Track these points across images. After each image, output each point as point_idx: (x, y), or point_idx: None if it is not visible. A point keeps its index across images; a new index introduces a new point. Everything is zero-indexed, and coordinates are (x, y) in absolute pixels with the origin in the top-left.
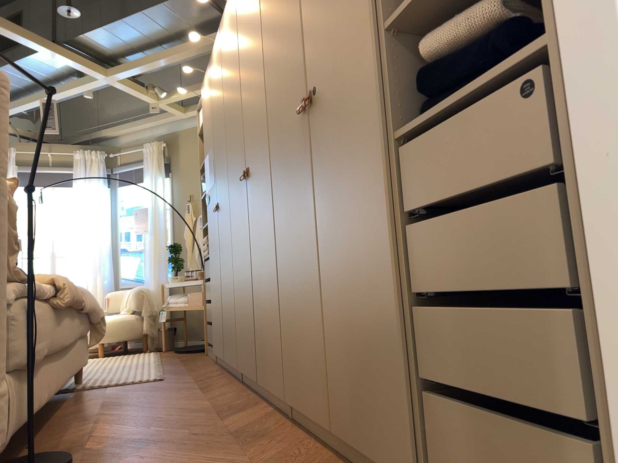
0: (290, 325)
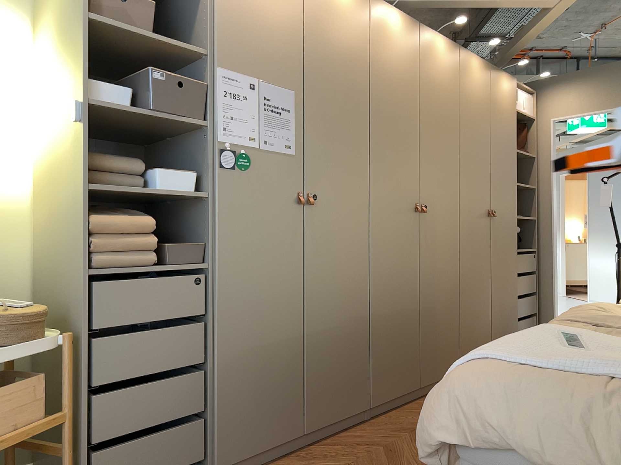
0: (468, 324)
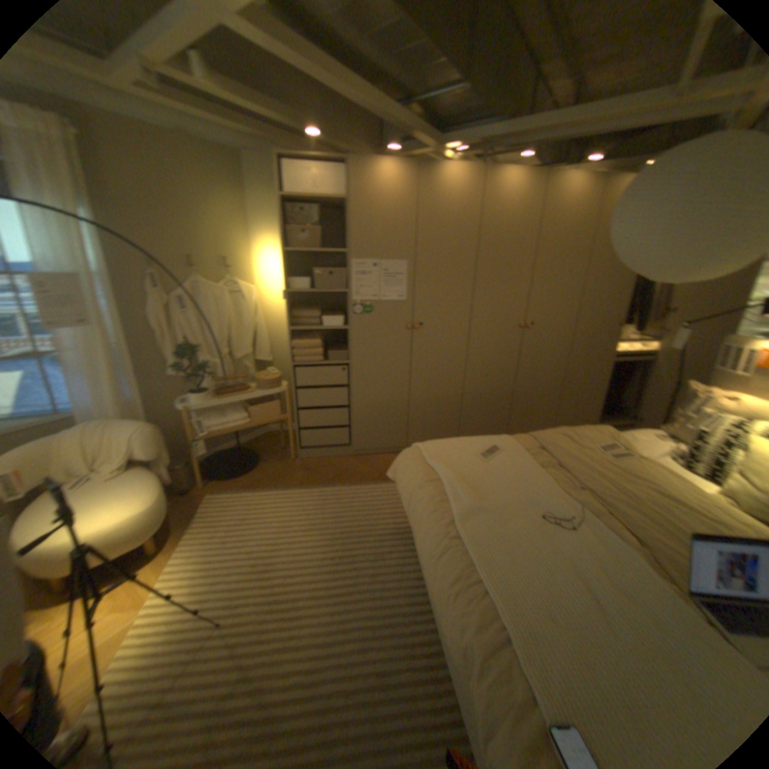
0: (568, 408)
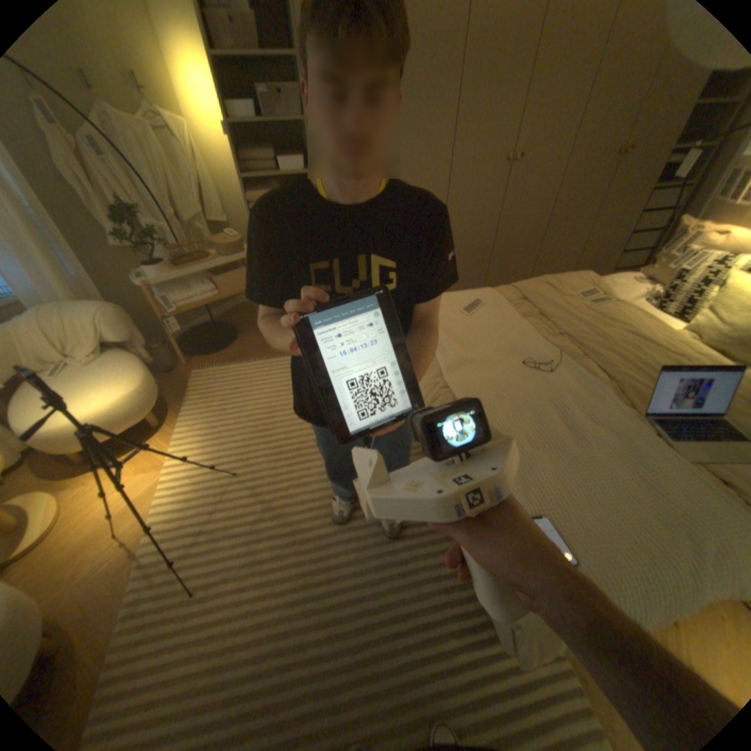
0: (547, 257)
